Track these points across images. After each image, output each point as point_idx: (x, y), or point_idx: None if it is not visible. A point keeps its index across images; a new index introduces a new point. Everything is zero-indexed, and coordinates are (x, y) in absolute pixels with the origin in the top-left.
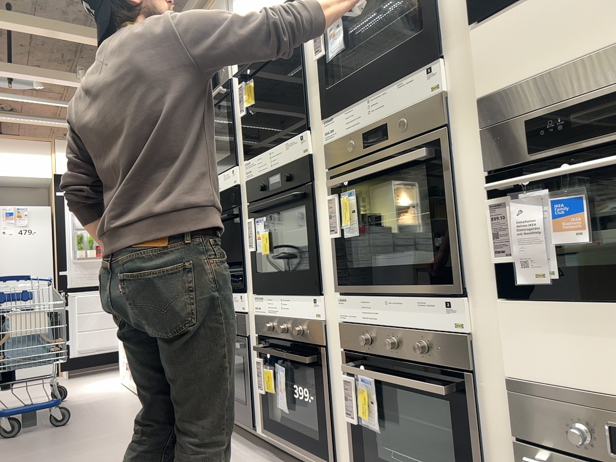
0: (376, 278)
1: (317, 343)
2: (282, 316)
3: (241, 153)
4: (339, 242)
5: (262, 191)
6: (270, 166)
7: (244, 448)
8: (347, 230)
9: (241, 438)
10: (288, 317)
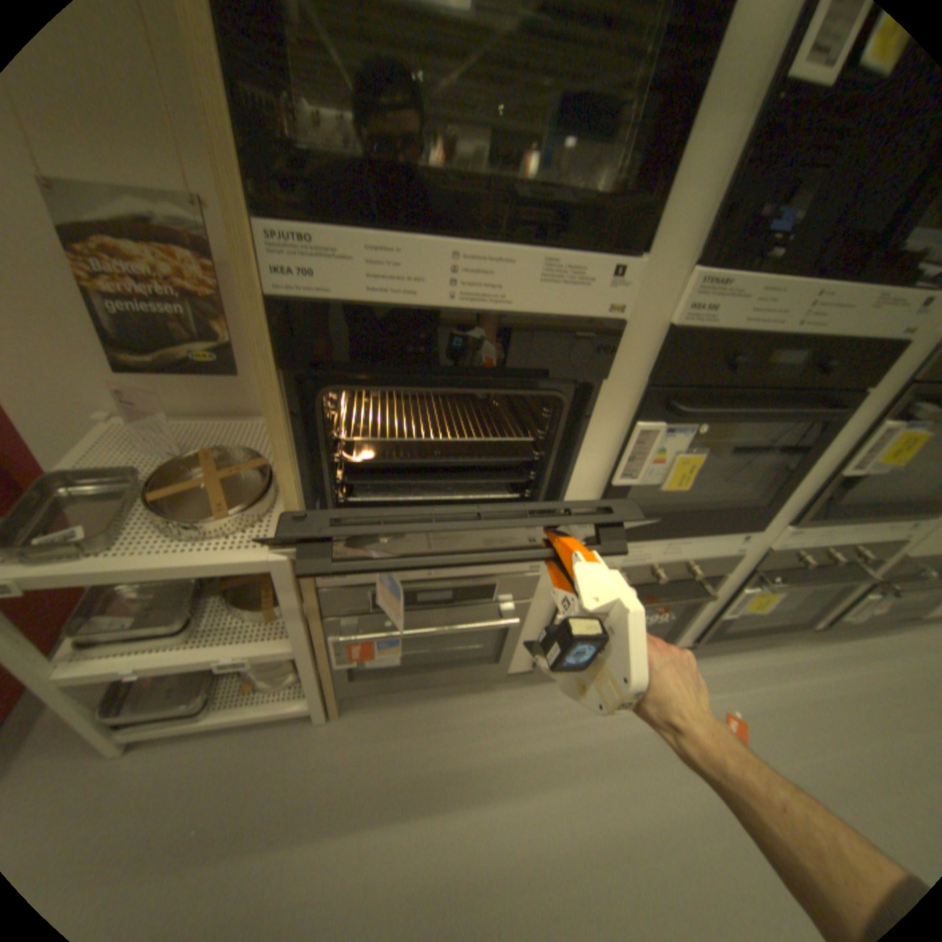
0: (864, 511)
1: (718, 573)
2: (660, 559)
3: (687, 215)
4: (849, 477)
5: (735, 371)
6: (800, 324)
7: (476, 696)
8: (873, 466)
9: (437, 688)
10: (677, 558)
